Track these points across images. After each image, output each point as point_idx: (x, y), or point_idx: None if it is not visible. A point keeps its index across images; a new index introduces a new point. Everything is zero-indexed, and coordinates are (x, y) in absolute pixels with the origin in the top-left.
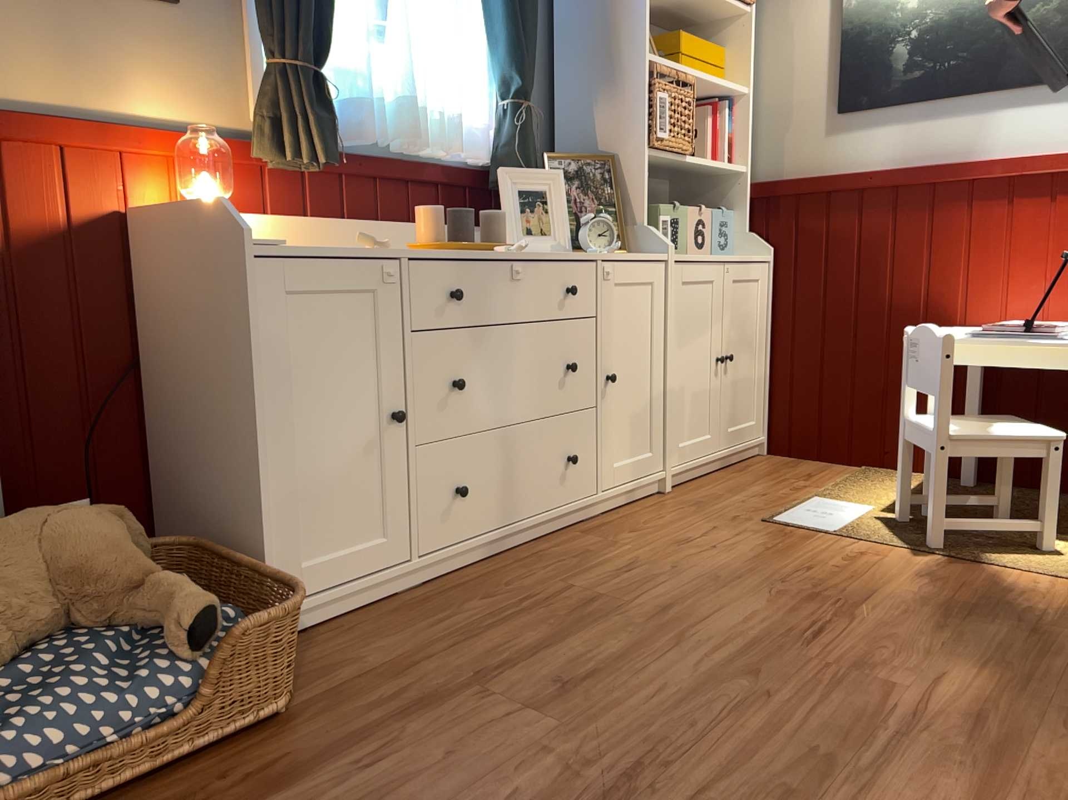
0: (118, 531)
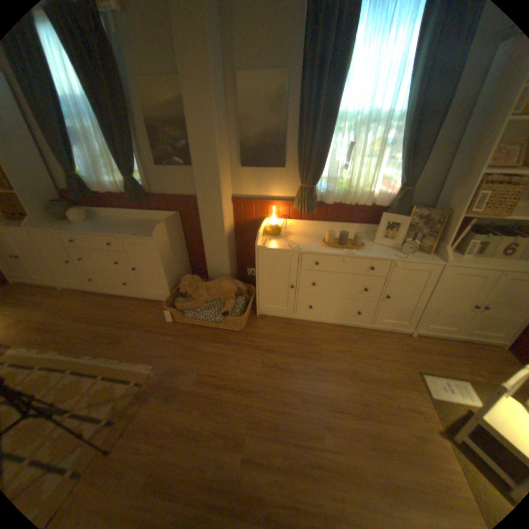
0: (232, 288)
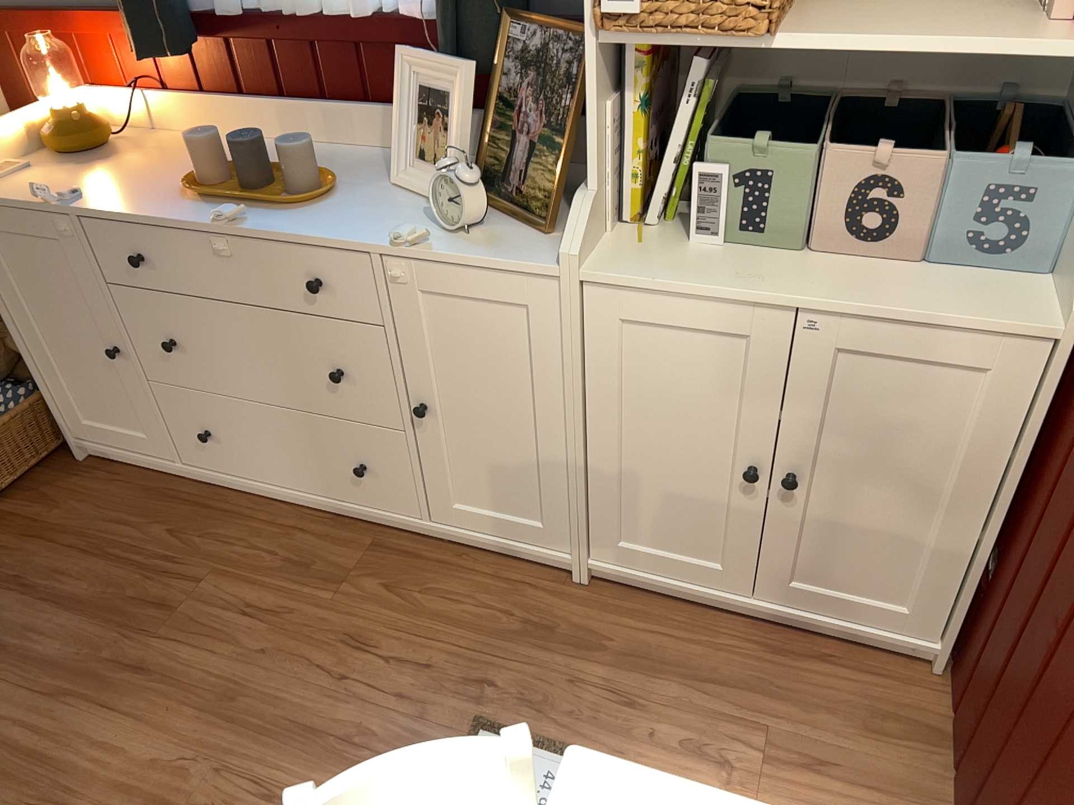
0: None
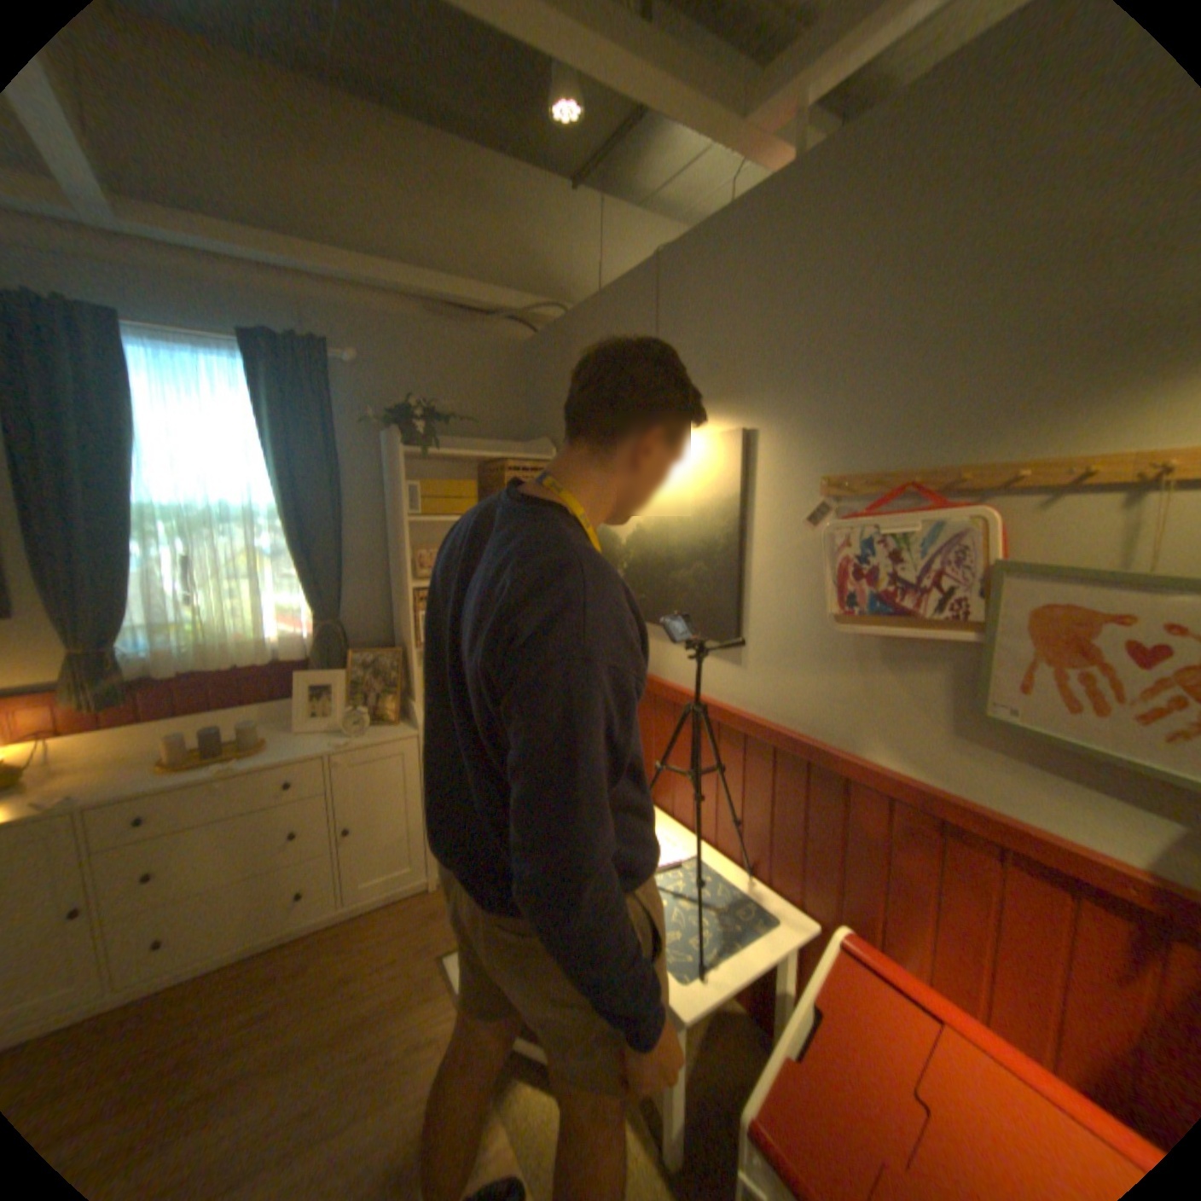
0: None
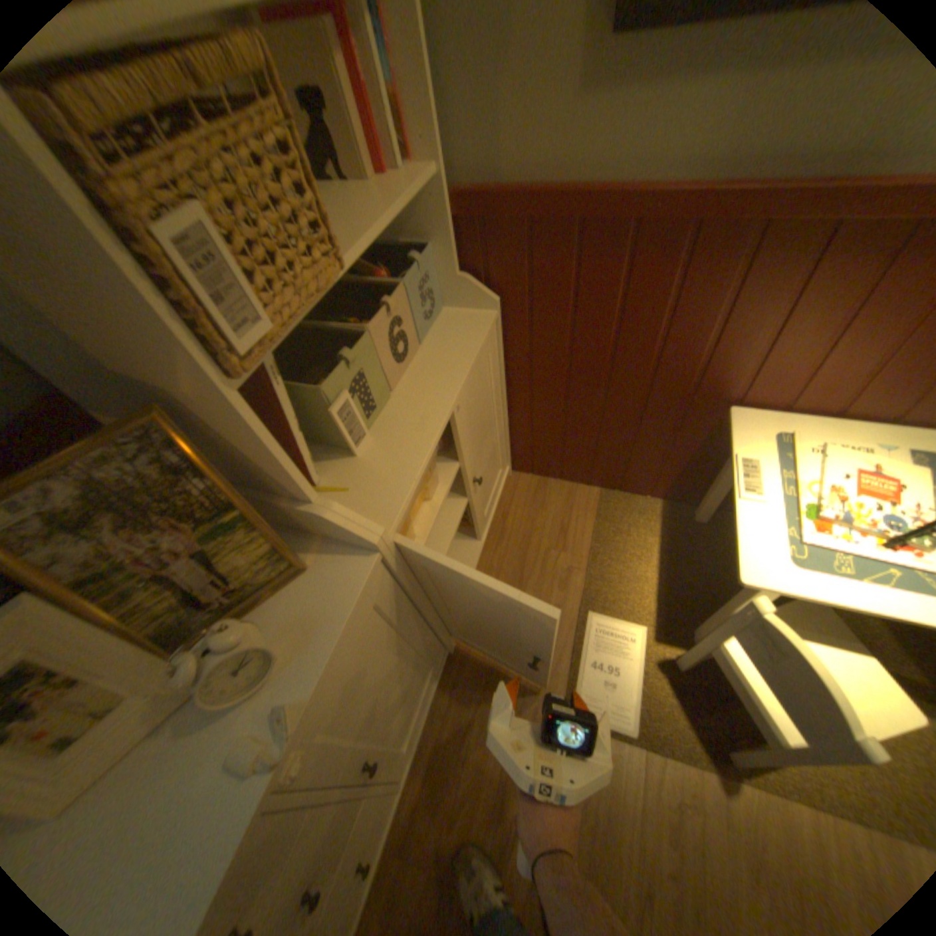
0: None
